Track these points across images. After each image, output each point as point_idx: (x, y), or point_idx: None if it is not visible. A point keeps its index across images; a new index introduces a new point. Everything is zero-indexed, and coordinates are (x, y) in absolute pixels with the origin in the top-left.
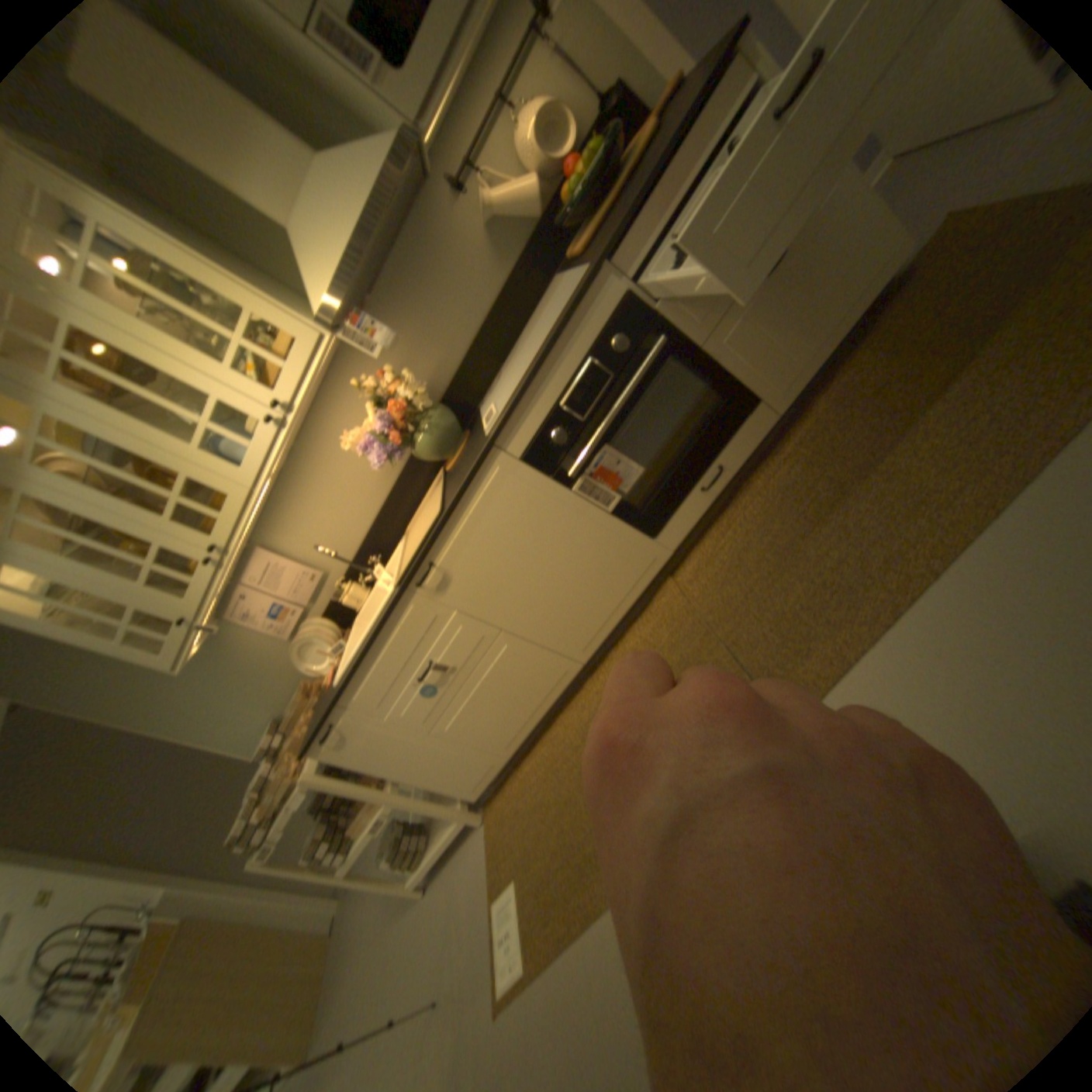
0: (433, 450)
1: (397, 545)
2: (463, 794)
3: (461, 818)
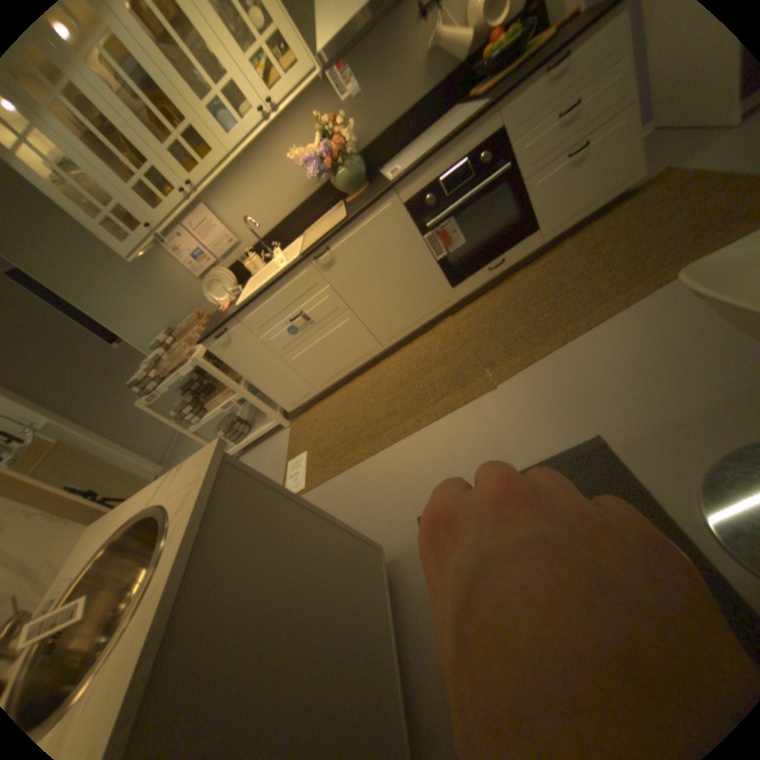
0: (344, 183)
1: (290, 242)
2: (283, 406)
3: (277, 419)
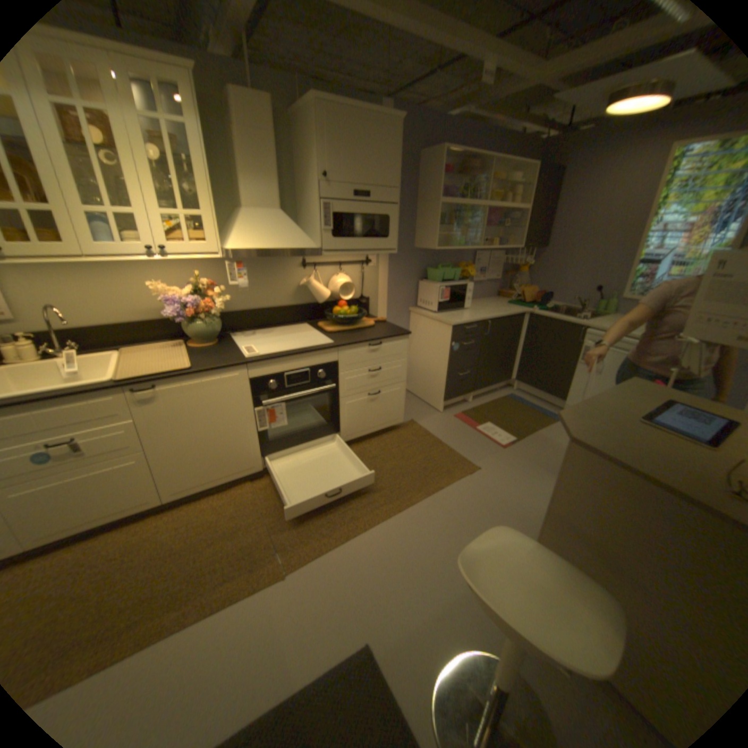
0: (196, 333)
1: (93, 349)
2: None
3: None
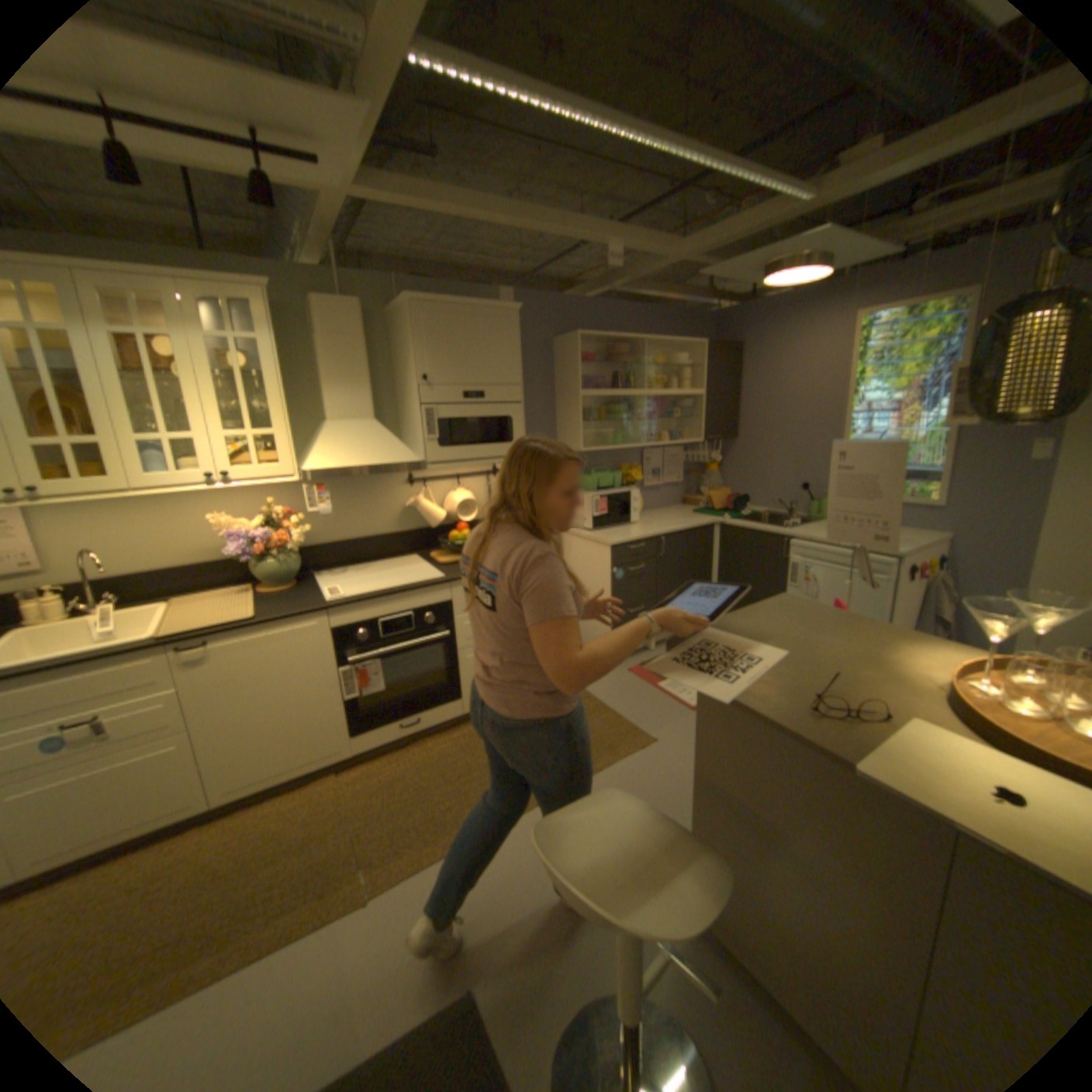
0: (267, 574)
1: (136, 601)
2: None
3: None
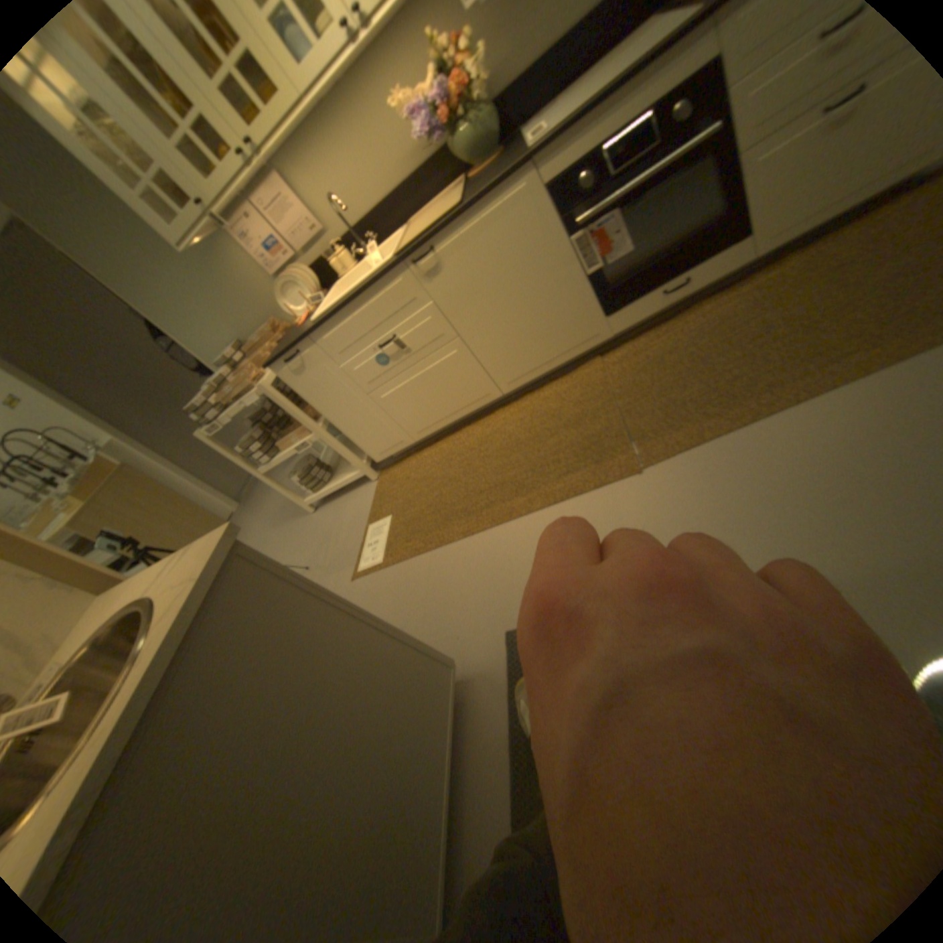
0: (464, 148)
1: (390, 234)
2: (370, 454)
3: (362, 470)
